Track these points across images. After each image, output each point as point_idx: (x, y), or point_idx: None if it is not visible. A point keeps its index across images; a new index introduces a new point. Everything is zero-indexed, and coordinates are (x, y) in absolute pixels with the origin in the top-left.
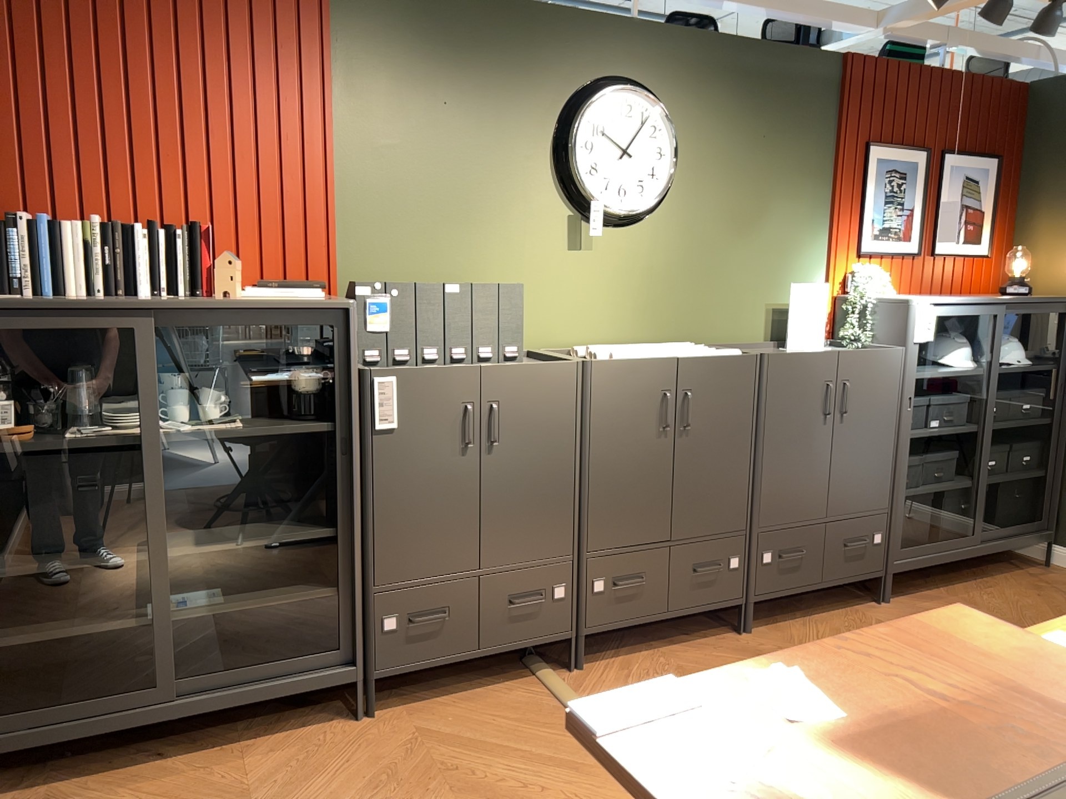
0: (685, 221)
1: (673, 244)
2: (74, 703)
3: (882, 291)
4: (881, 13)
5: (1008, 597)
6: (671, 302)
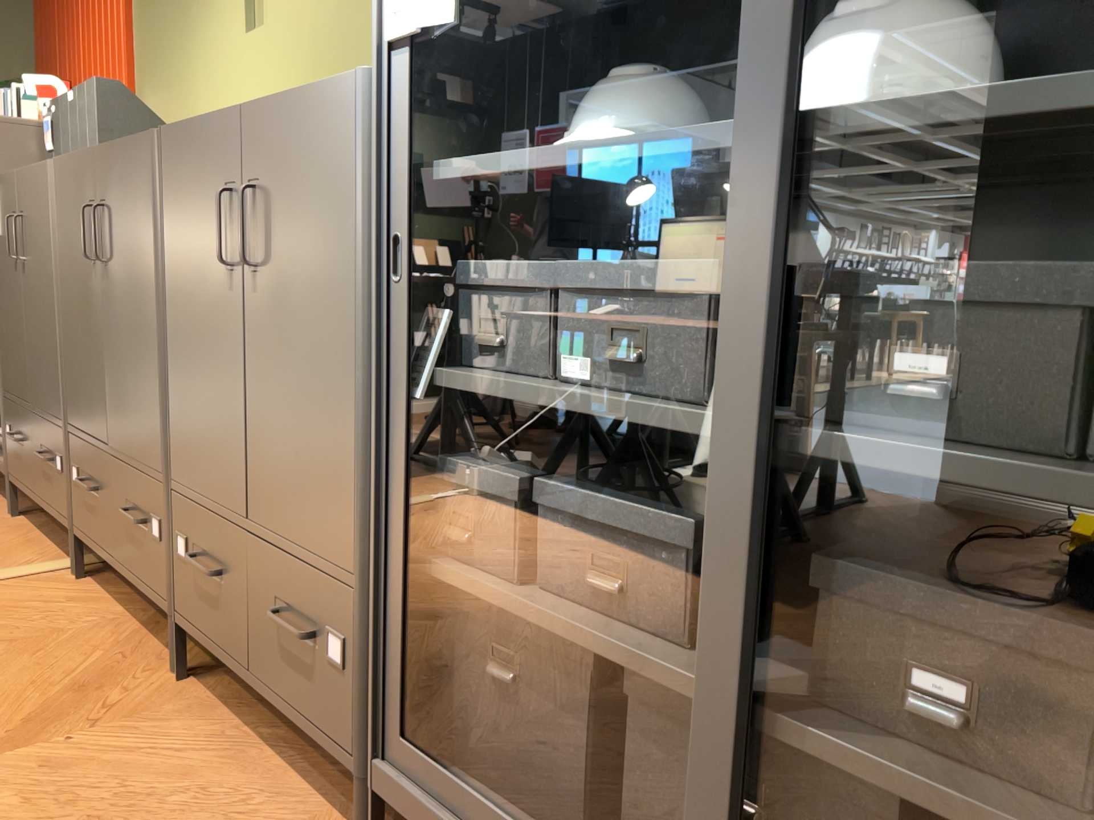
0: None
1: None
2: None
3: None
4: None
5: None
6: None
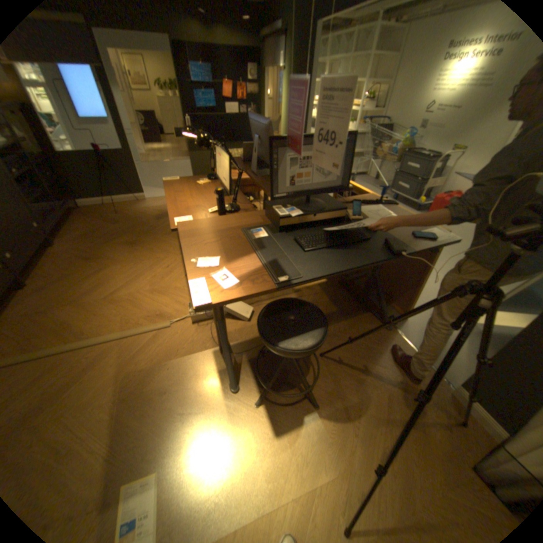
0: None
1: None
2: None
3: None
4: None
5: (82, 222)
6: None
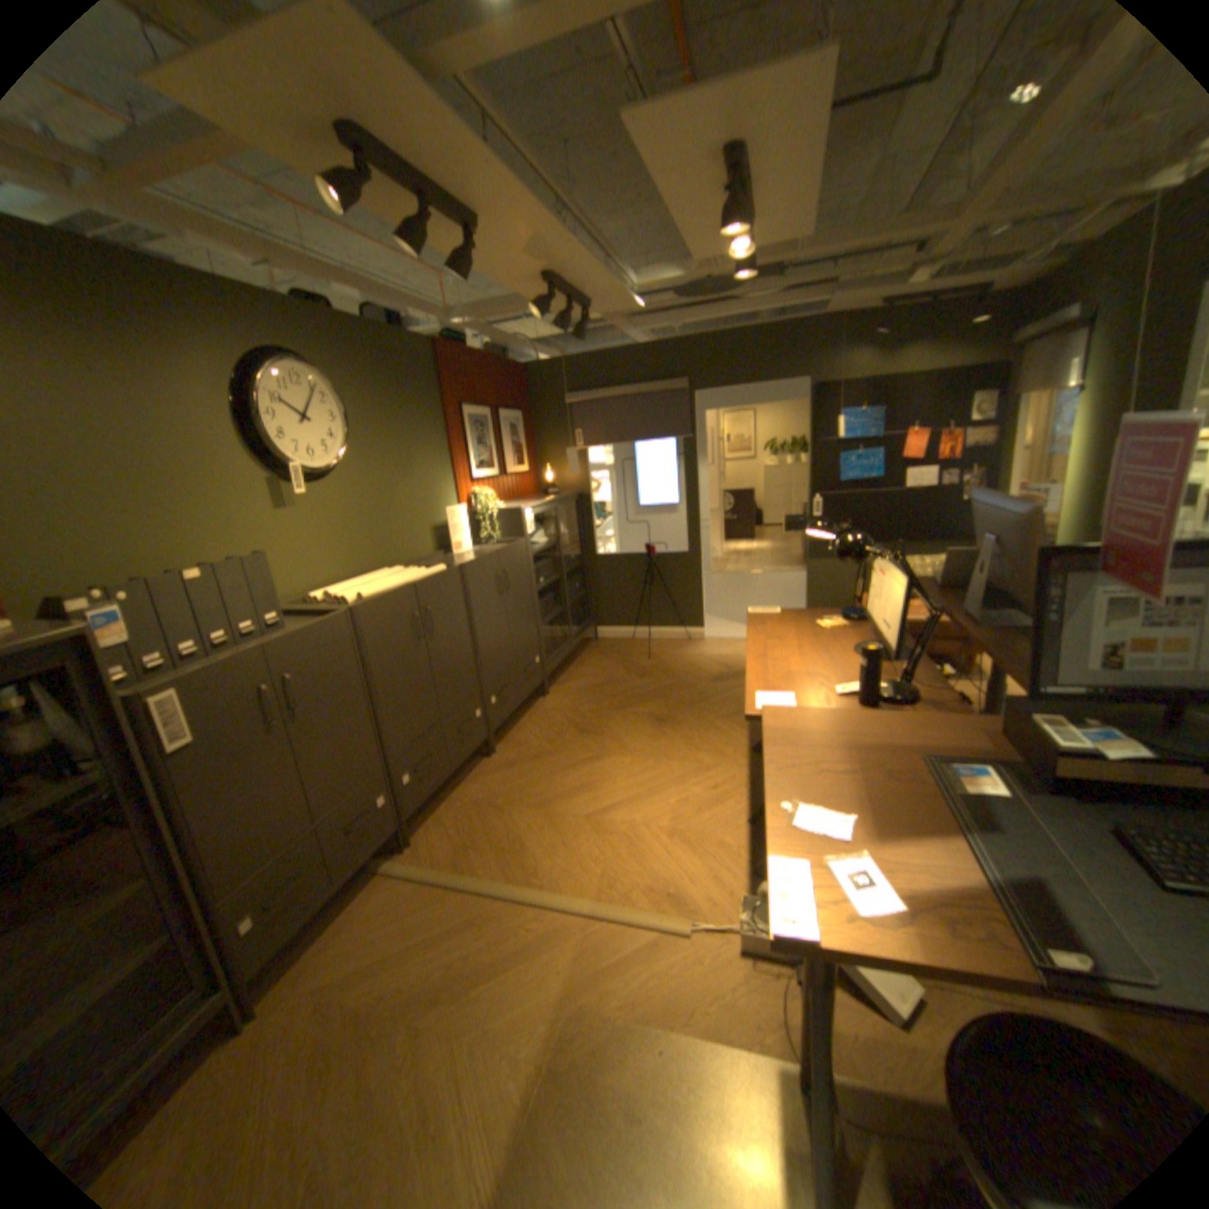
0: (362, 472)
1: (359, 492)
2: None
3: (495, 504)
4: (449, 309)
5: (596, 665)
6: (369, 539)
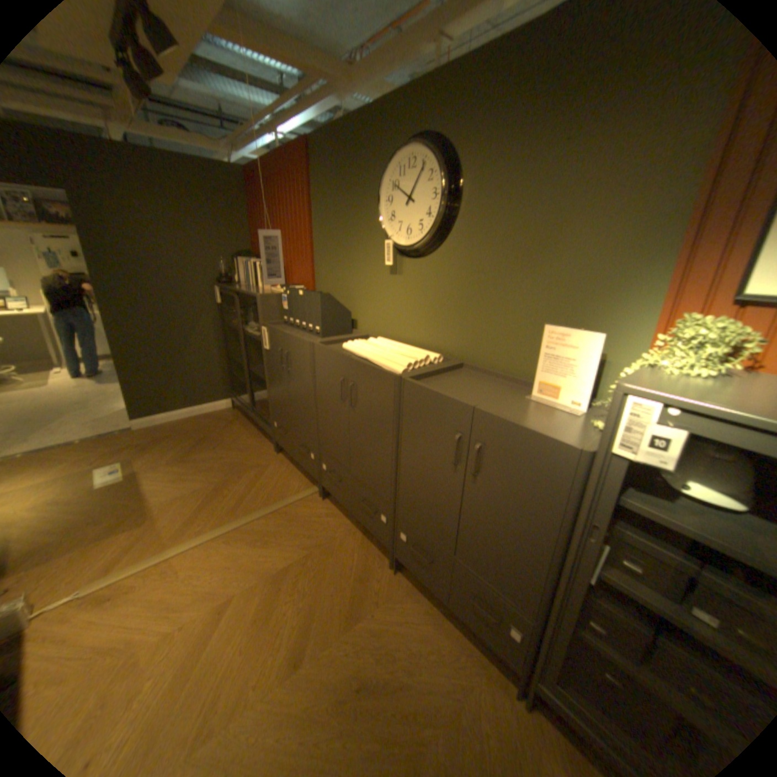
0: (465, 252)
1: (455, 273)
2: (242, 399)
3: (705, 365)
4: None
5: None
6: (450, 322)
